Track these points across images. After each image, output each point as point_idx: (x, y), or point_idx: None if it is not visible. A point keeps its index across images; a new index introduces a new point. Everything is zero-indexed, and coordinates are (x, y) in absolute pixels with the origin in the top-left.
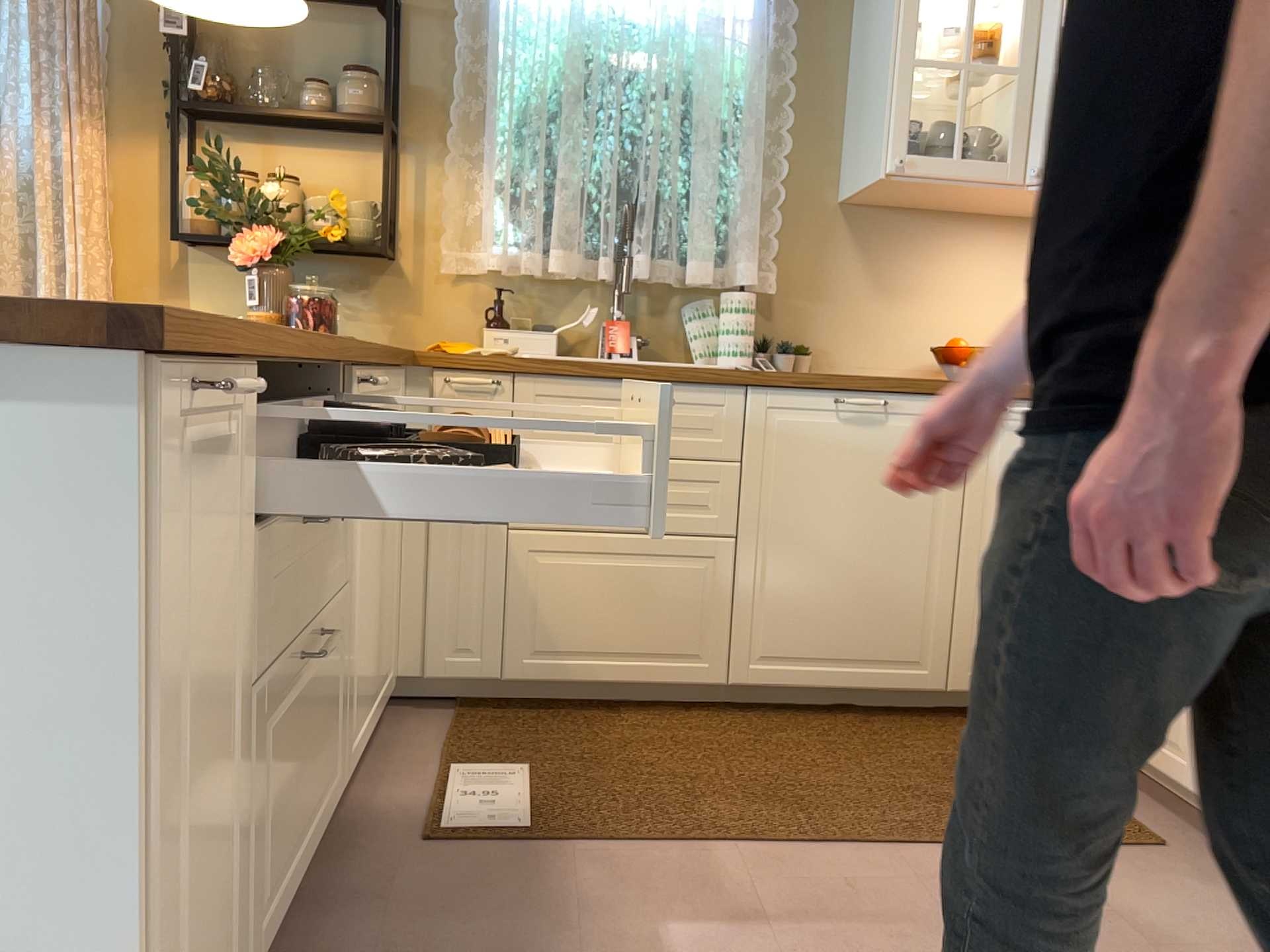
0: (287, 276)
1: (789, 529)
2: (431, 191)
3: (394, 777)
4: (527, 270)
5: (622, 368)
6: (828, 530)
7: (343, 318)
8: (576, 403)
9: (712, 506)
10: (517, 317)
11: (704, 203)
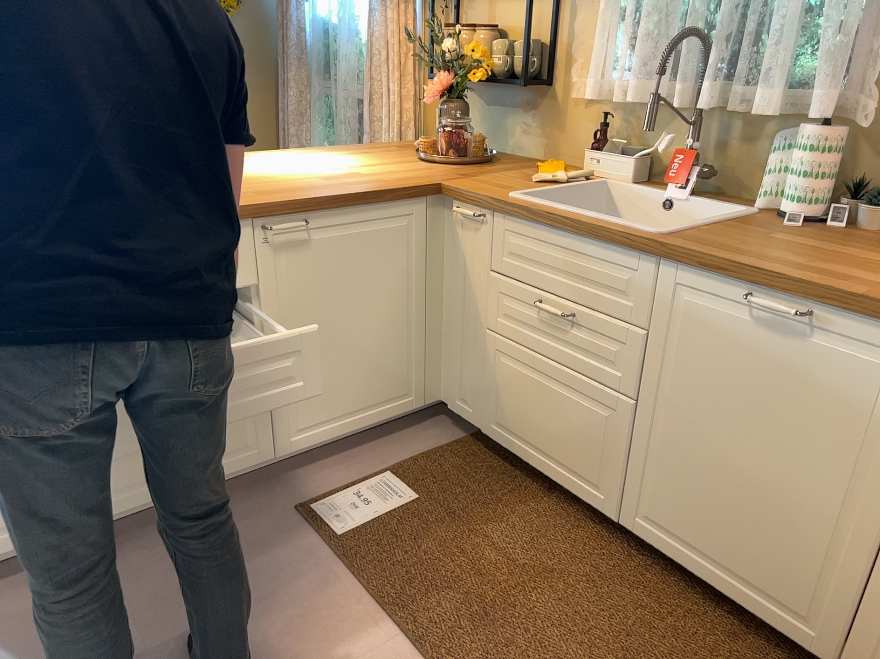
0: (454, 108)
1: (682, 413)
2: (575, 26)
3: (359, 461)
4: (614, 100)
5: (556, 219)
6: (720, 431)
7: (519, 133)
8: (529, 242)
9: (618, 364)
10: (613, 142)
11: (780, 22)
